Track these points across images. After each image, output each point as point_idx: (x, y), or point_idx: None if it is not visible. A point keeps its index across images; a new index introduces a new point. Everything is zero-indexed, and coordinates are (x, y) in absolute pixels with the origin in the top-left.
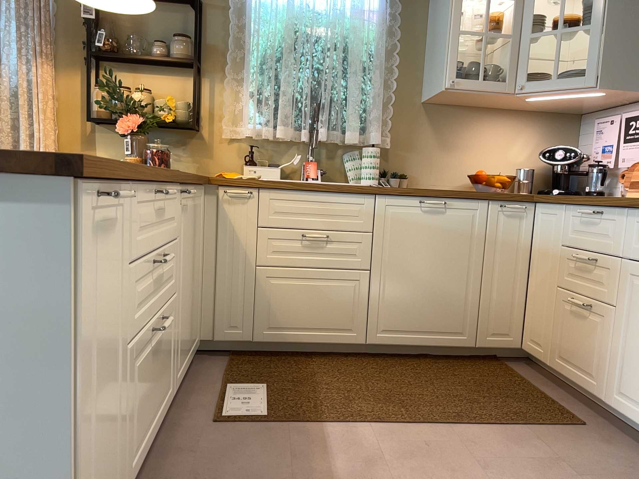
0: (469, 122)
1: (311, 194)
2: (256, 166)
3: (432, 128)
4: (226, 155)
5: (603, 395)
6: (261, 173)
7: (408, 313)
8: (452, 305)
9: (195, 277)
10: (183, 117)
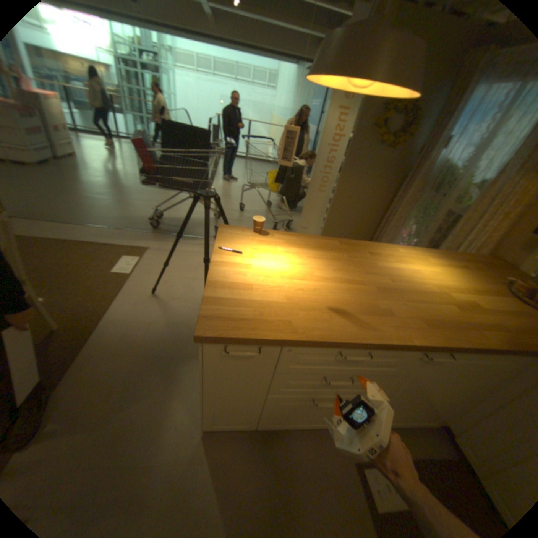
0: None
1: None
2: None
3: None
4: None
5: None
6: None
7: None
8: None
9: (452, 400)
10: None
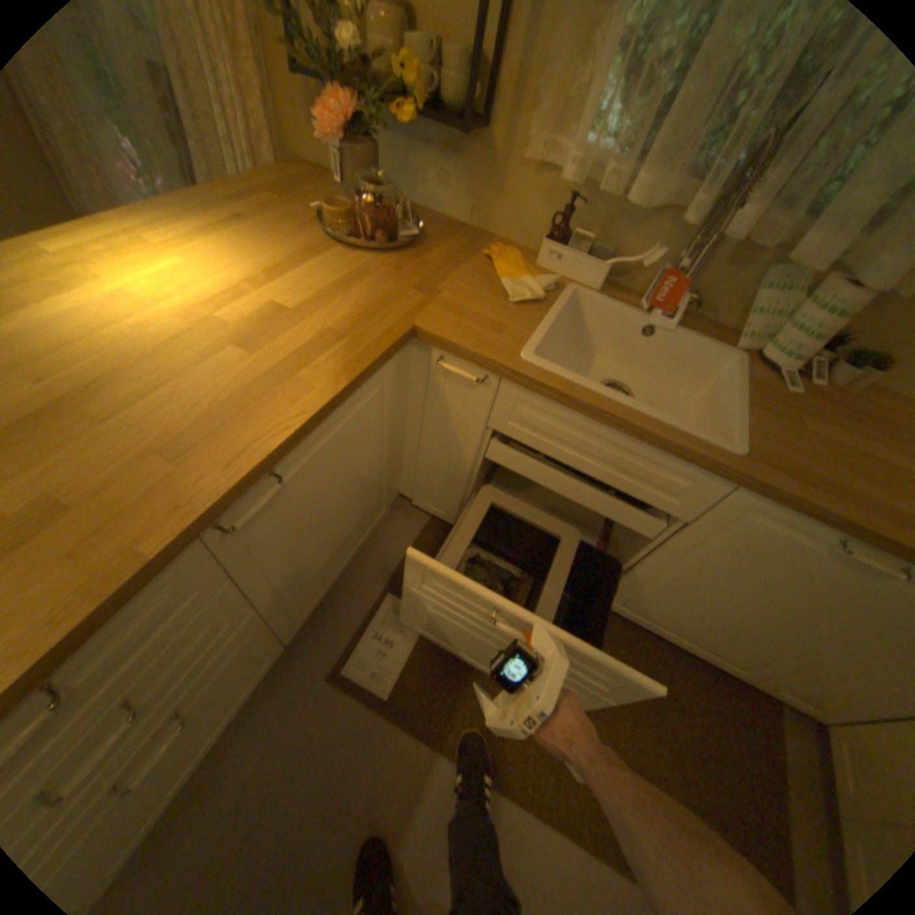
0: None
1: (602, 427)
2: (565, 248)
3: None
4: (526, 195)
5: None
6: (570, 264)
7: (675, 616)
8: (756, 650)
9: (363, 486)
10: (454, 91)
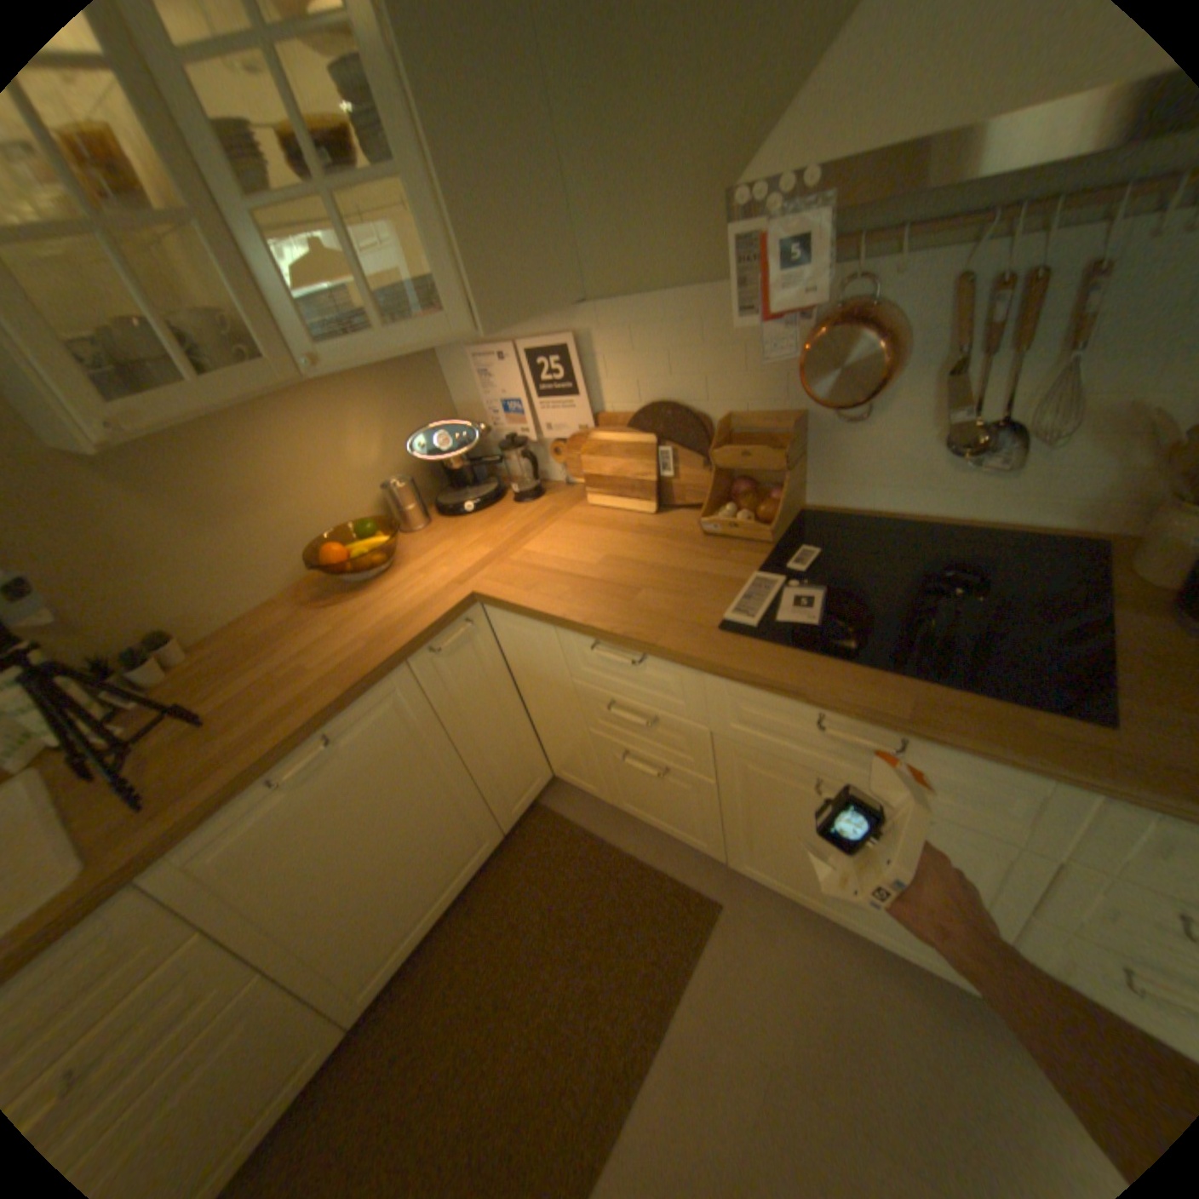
0: (223, 441)
1: None
2: None
3: (136, 499)
4: None
5: (722, 858)
6: None
7: (385, 926)
8: (444, 841)
9: None
10: None
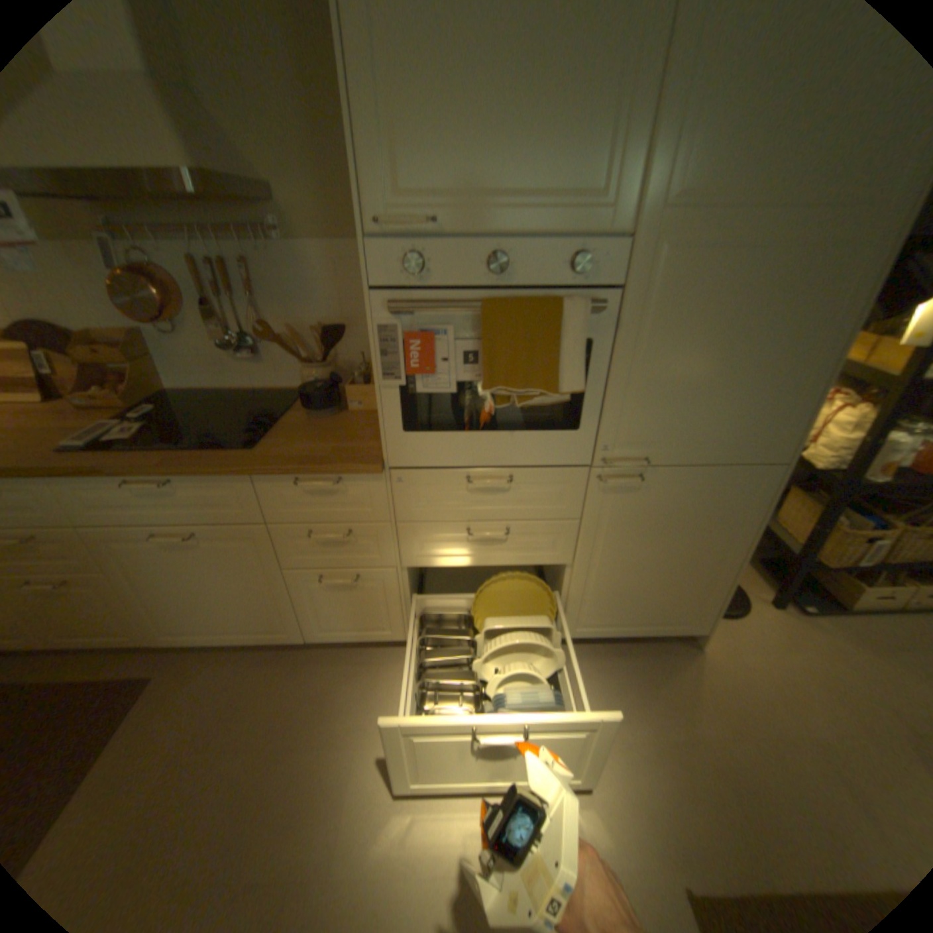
0: None
1: None
2: None
3: None
4: None
5: (143, 642)
6: None
7: None
8: None
9: None
10: None
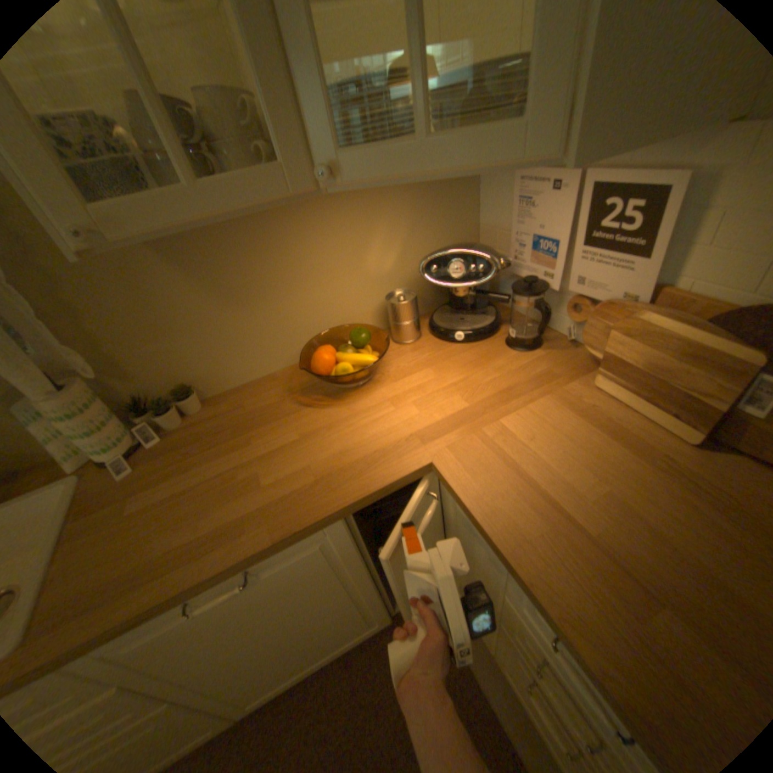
0: (262, 231)
1: None
2: None
3: (182, 274)
4: None
5: None
6: None
7: (276, 673)
8: (340, 627)
9: None
10: None
